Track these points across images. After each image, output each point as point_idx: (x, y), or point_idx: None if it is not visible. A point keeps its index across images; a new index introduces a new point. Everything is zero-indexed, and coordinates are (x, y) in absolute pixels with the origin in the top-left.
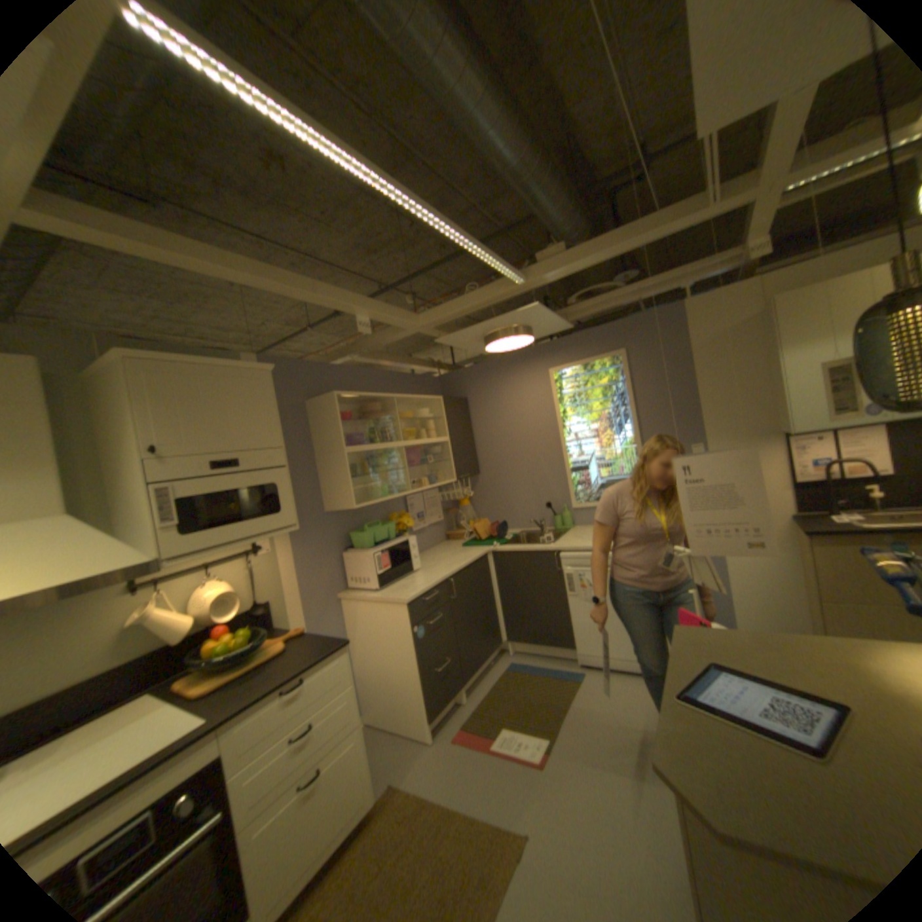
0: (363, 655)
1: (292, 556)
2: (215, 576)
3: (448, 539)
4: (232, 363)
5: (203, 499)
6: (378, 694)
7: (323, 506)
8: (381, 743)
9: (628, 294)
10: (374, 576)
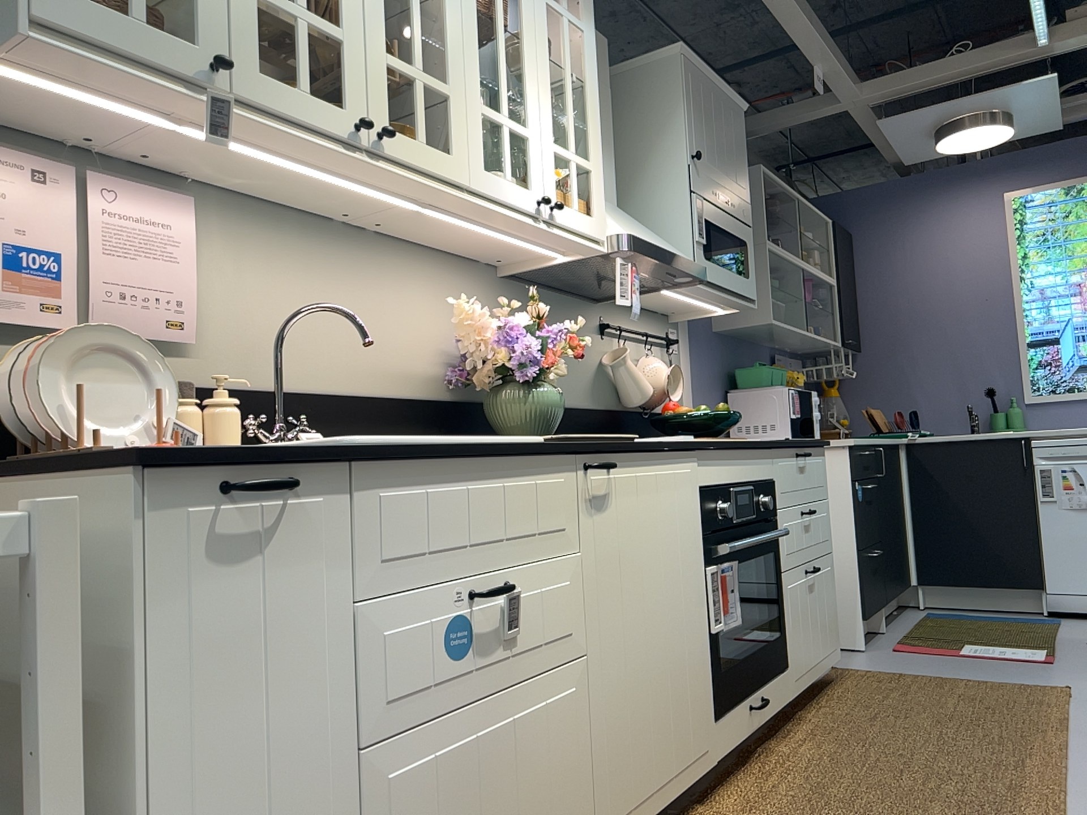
0: None
1: (693, 370)
2: (655, 351)
3: None
4: (729, 91)
5: (710, 231)
6: None
7: (715, 323)
8: None
9: None
10: (785, 422)
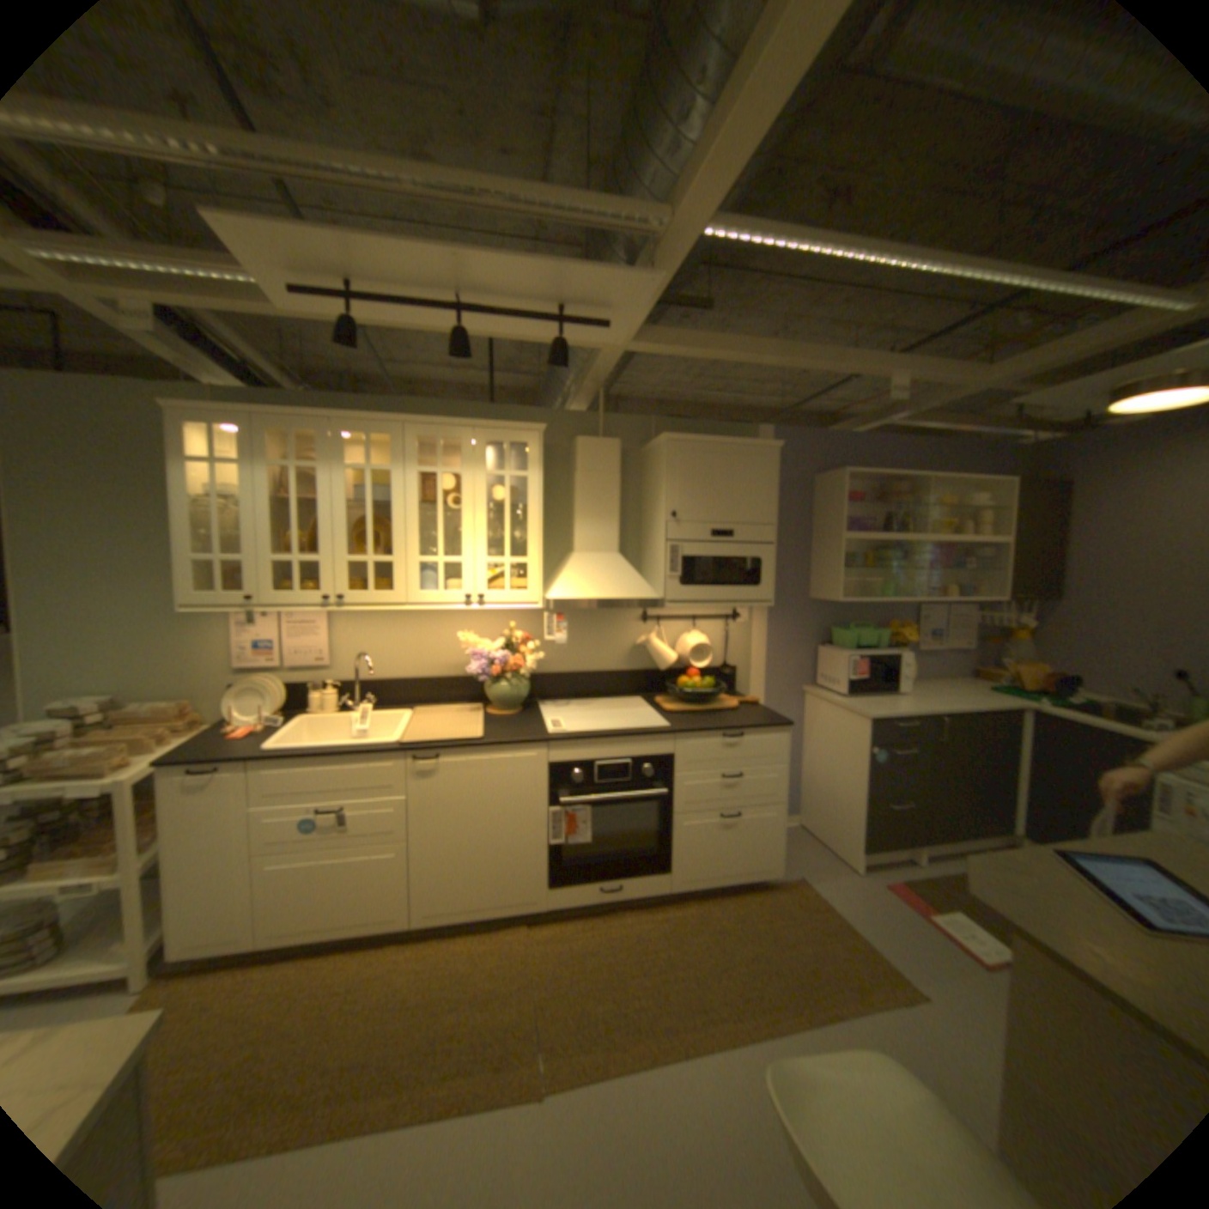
0: (816, 756)
1: (766, 632)
2: (698, 628)
3: (978, 676)
4: (745, 441)
5: (700, 560)
6: (821, 800)
7: (809, 591)
8: (811, 847)
9: None
10: (847, 680)
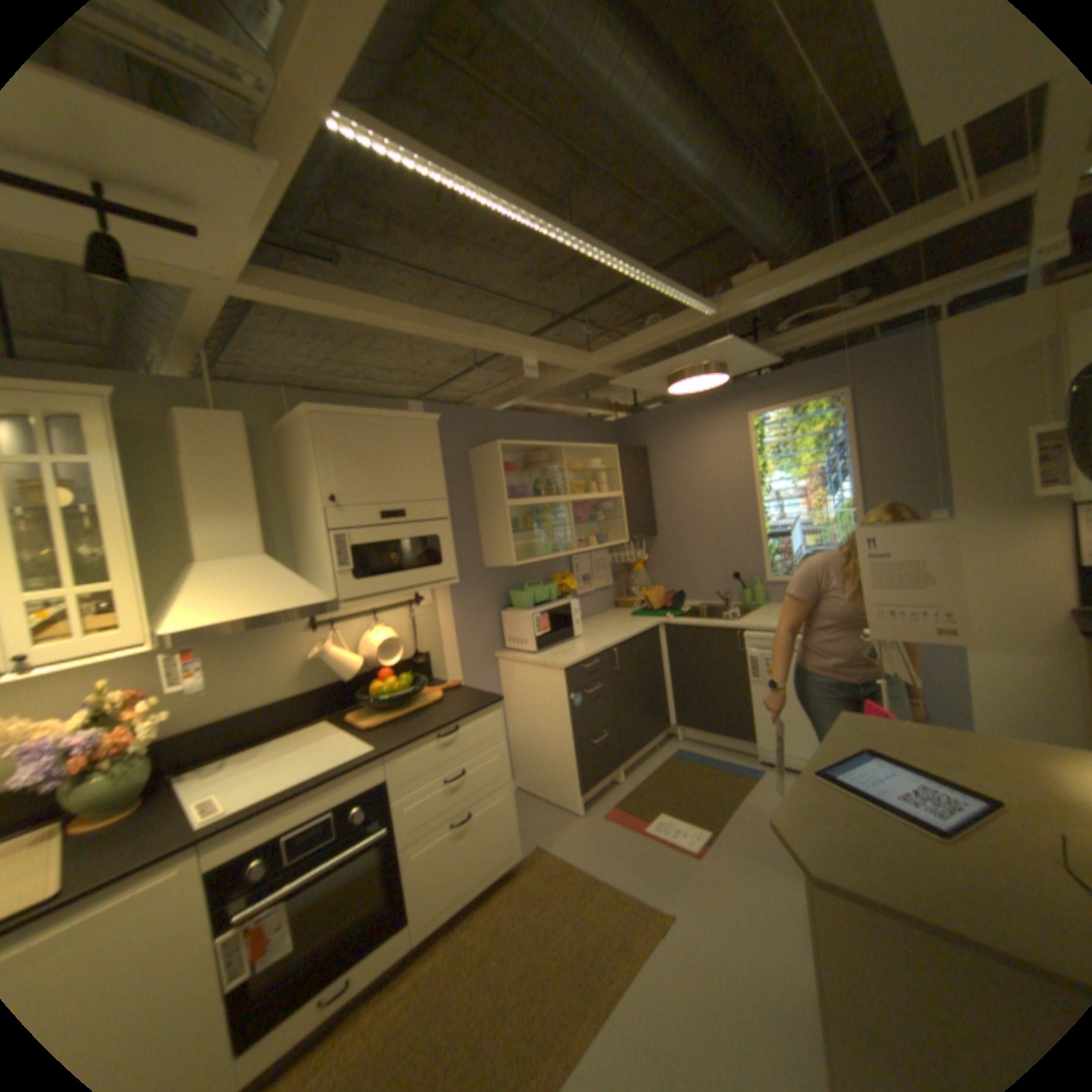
0: (519, 717)
1: (452, 610)
2: (382, 622)
3: (617, 606)
4: (401, 415)
5: (373, 547)
6: (532, 758)
7: (483, 561)
8: (532, 807)
9: (856, 318)
10: (533, 638)
